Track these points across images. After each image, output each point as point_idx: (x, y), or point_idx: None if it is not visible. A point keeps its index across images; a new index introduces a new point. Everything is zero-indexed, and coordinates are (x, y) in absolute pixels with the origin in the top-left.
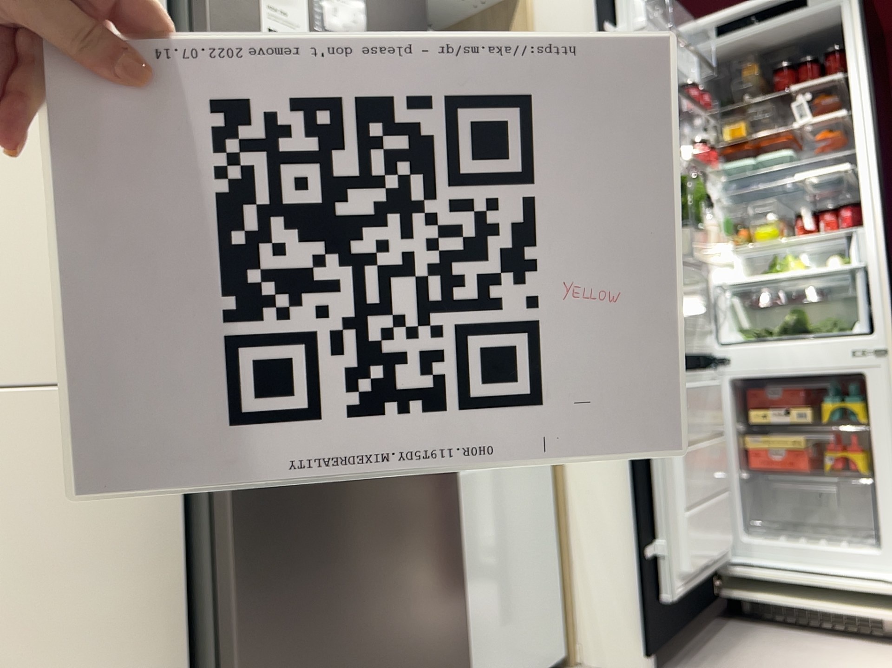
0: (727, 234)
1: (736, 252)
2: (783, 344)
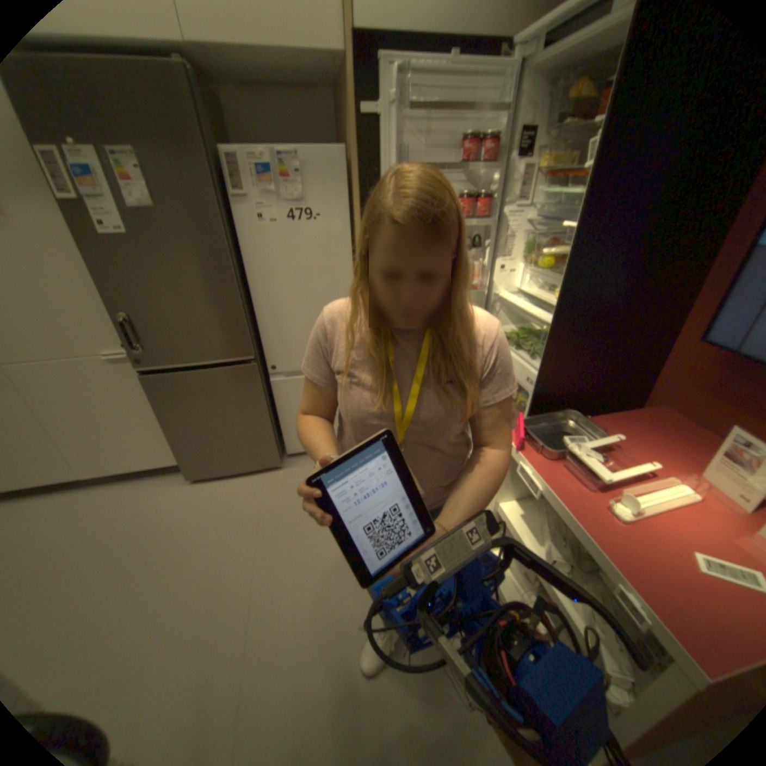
0: (530, 251)
1: (529, 268)
2: (515, 349)
